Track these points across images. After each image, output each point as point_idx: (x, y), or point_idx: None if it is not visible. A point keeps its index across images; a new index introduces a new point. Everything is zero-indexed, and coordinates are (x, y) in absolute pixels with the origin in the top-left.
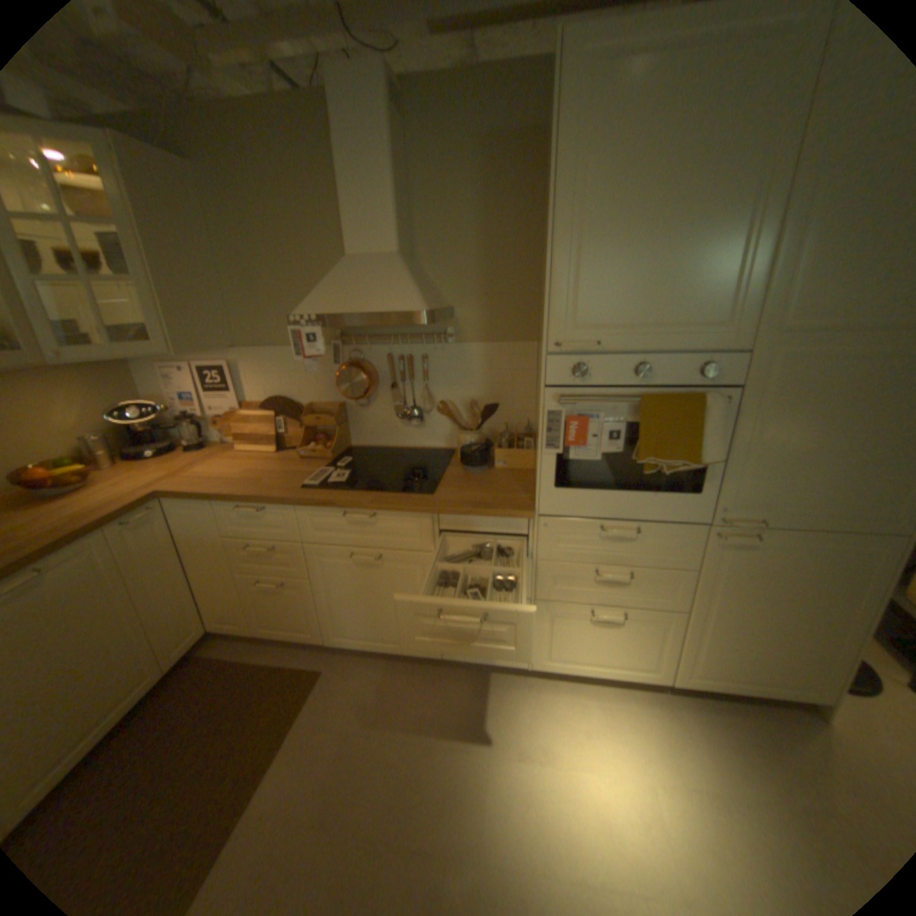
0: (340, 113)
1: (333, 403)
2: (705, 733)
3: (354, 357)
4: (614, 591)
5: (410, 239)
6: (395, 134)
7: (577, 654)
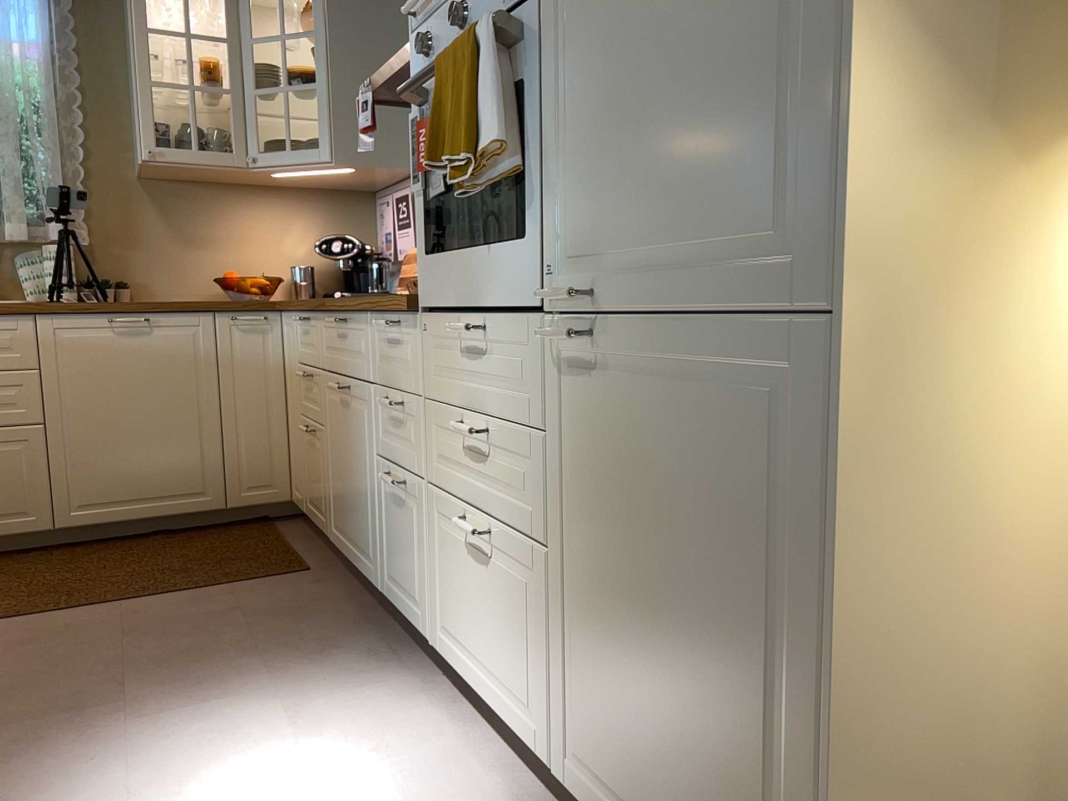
0: None
1: None
2: None
3: None
4: (481, 476)
5: None
6: None
7: (463, 627)
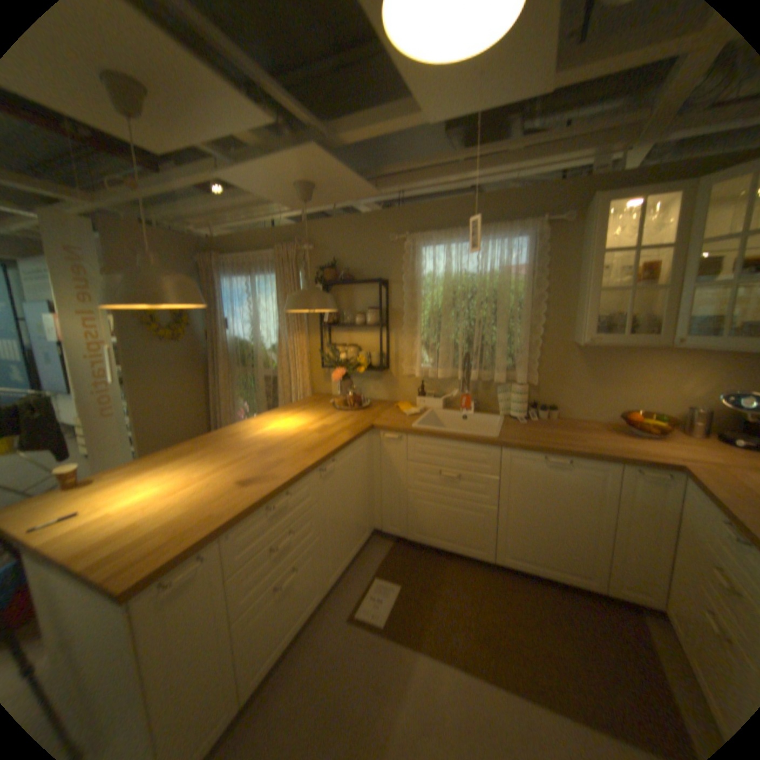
0: None
1: None
2: None
3: None
4: None
5: None
6: None
7: None
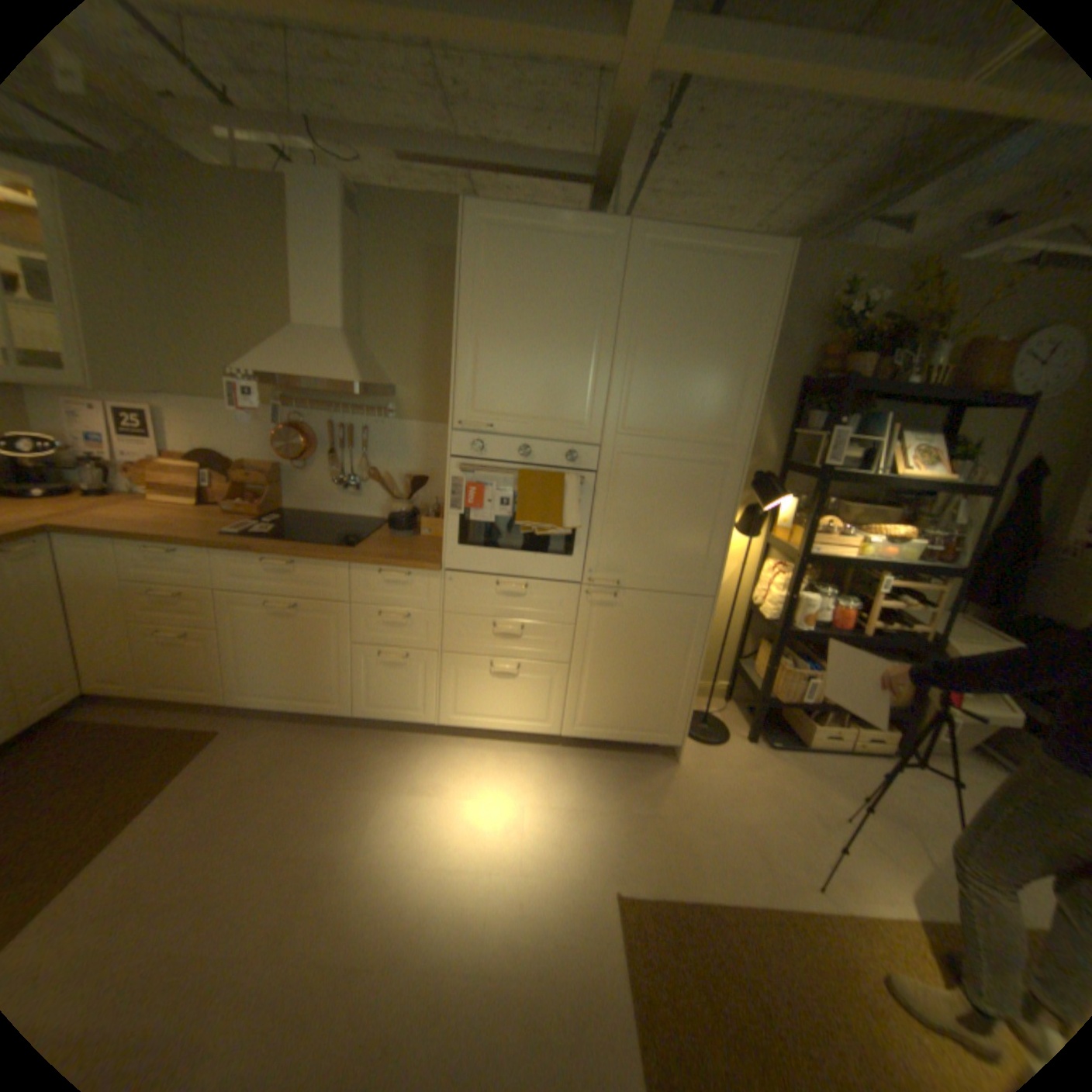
0: (297, 206)
1: (266, 463)
2: (578, 772)
3: (293, 421)
4: (508, 643)
5: (357, 321)
6: (348, 233)
7: (478, 706)
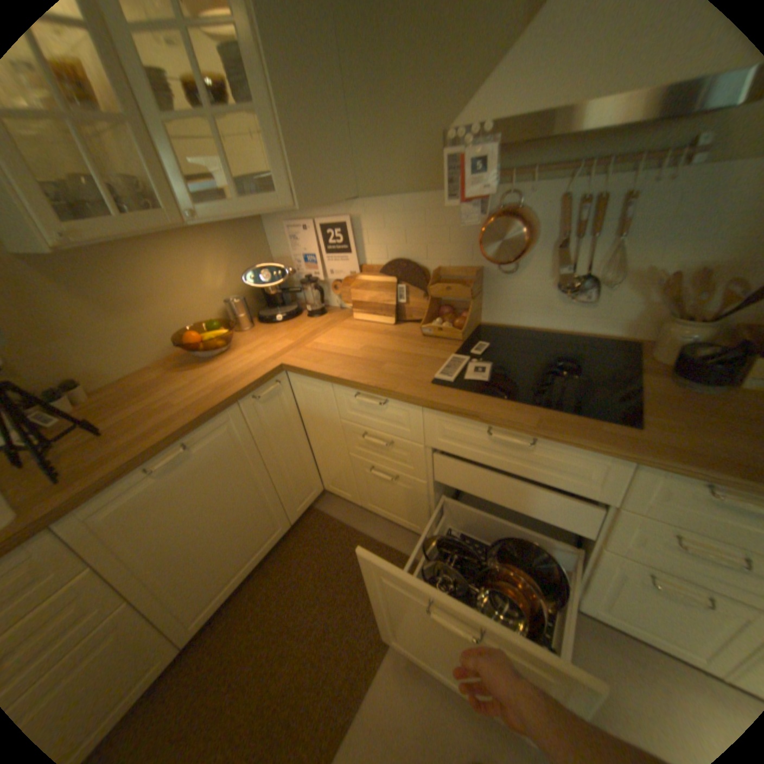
0: None
1: (467, 266)
2: None
3: (508, 200)
4: None
5: None
6: None
7: None
